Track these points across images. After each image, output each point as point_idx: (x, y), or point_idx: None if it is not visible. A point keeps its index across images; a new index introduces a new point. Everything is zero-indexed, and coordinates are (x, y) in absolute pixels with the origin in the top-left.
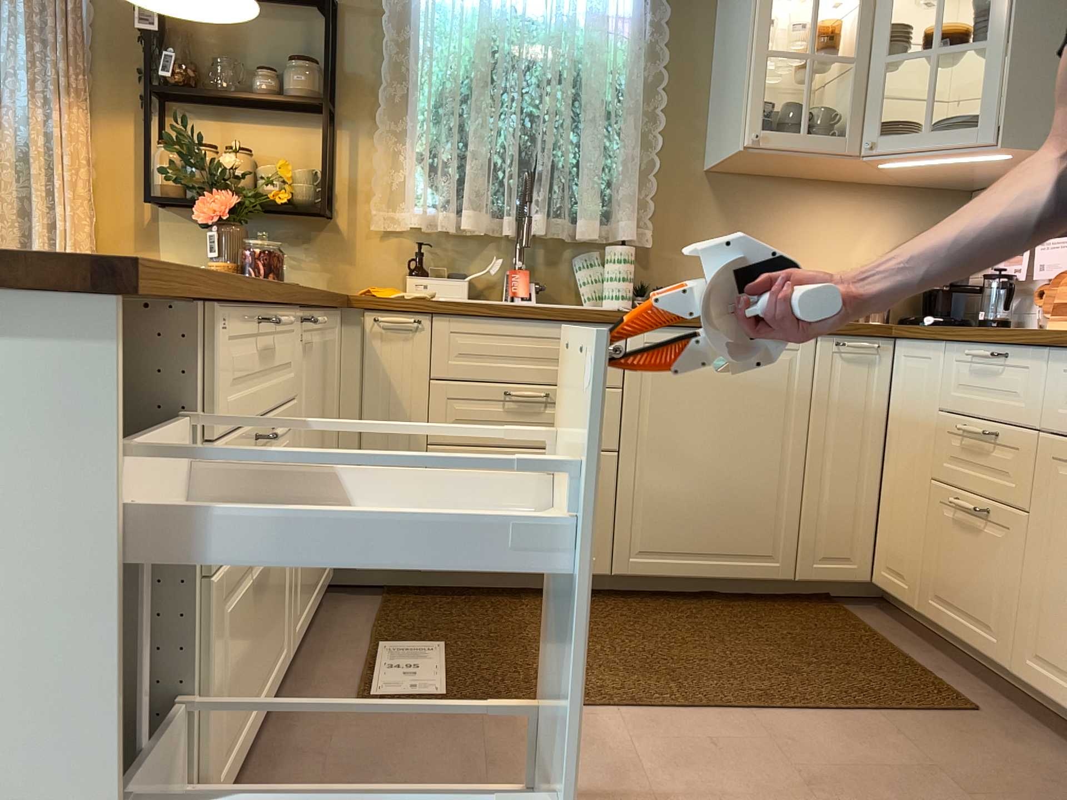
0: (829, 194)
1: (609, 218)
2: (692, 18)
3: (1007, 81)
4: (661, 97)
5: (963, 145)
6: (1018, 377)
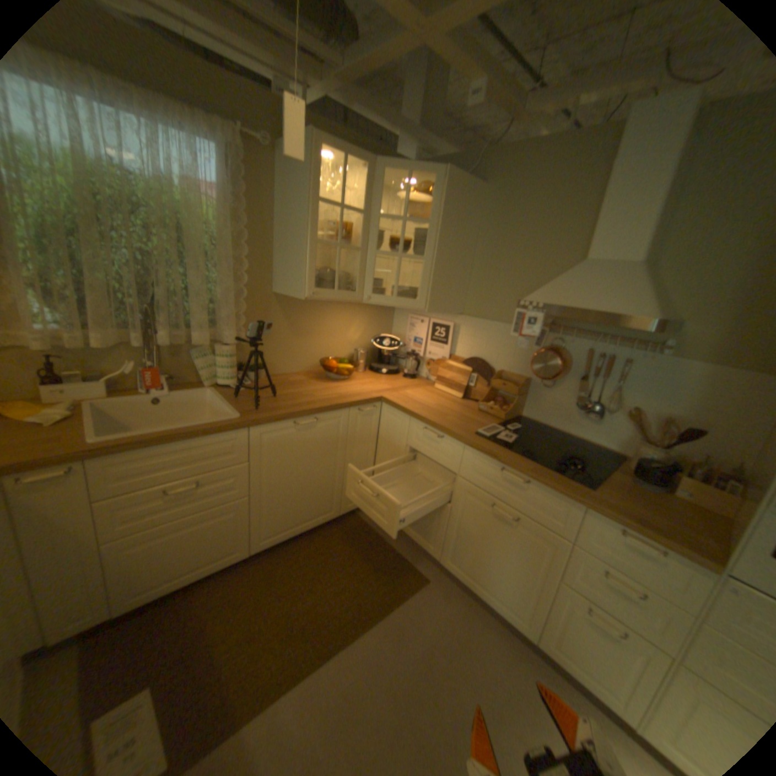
0: (337, 306)
1: (213, 327)
2: (257, 193)
3: (430, 281)
4: (242, 250)
5: (409, 308)
6: (447, 449)
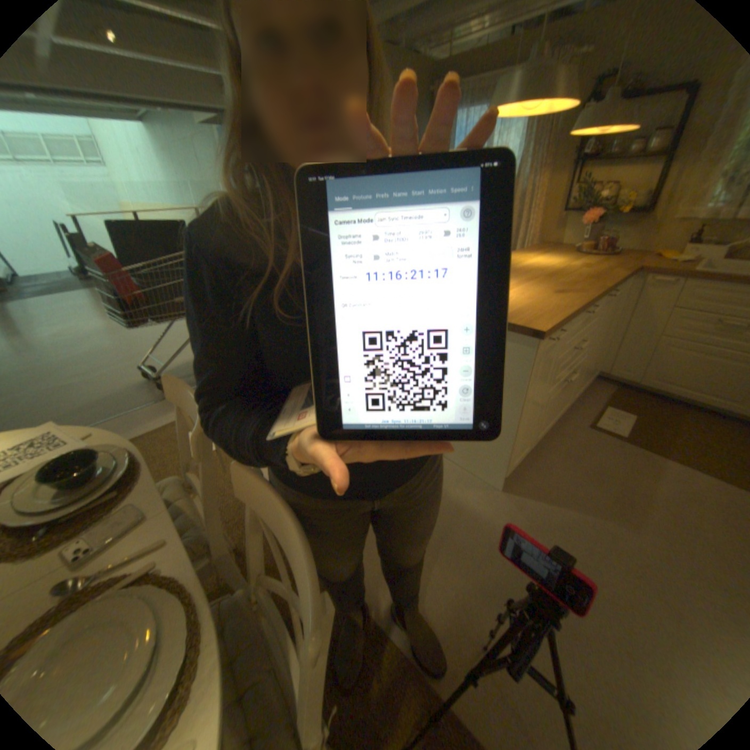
0: None
1: None
2: None
3: None
4: None
5: None
6: None
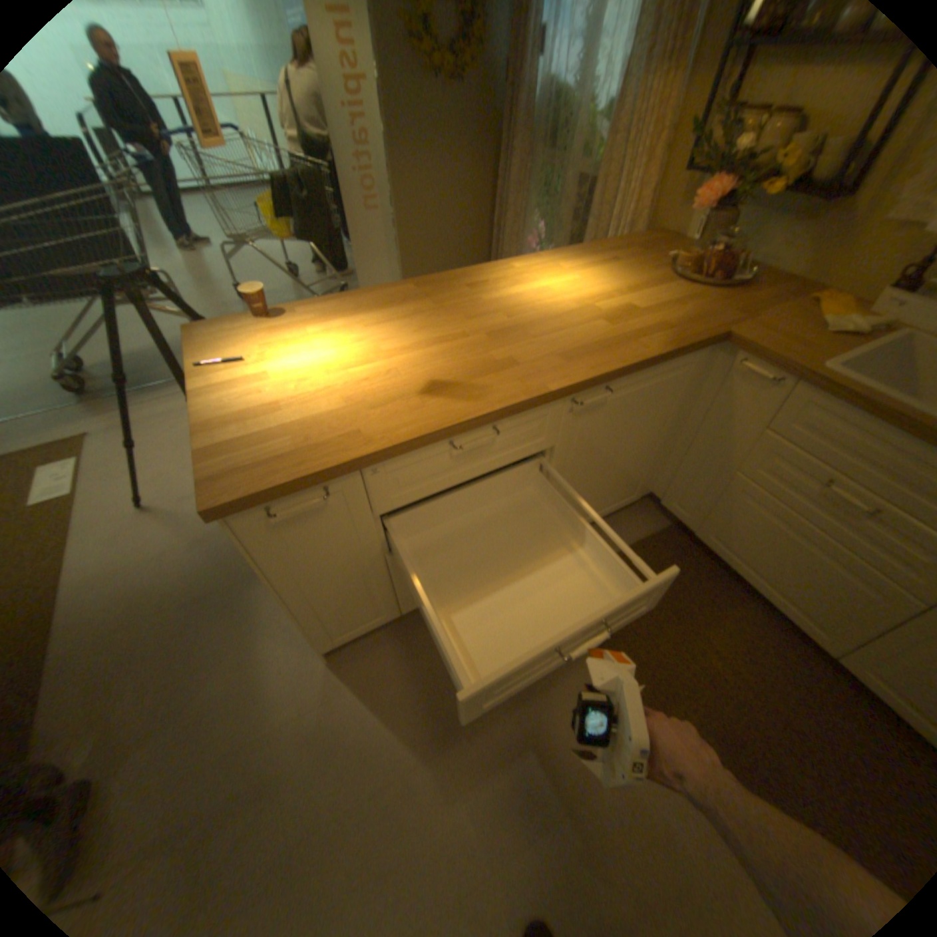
0: None
1: None
2: None
3: None
4: None
5: None
6: None
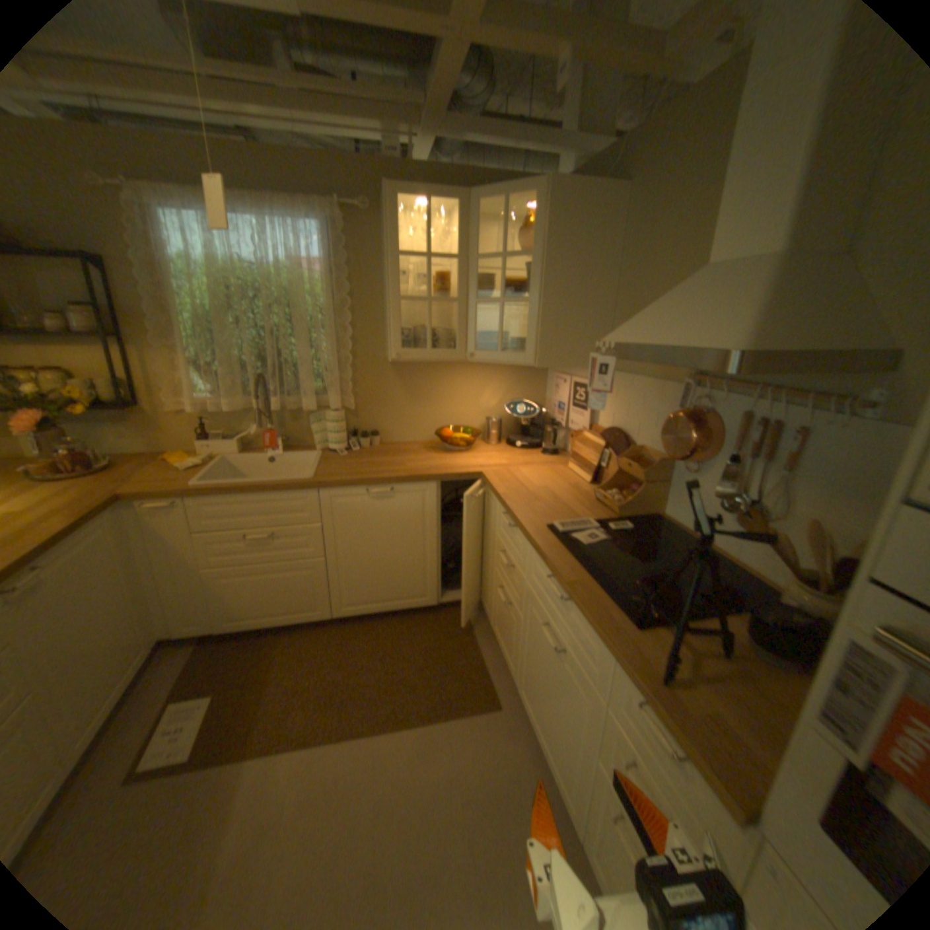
0: (464, 366)
1: (326, 391)
2: (365, 256)
3: (539, 326)
4: (348, 314)
5: (517, 363)
6: (519, 541)
